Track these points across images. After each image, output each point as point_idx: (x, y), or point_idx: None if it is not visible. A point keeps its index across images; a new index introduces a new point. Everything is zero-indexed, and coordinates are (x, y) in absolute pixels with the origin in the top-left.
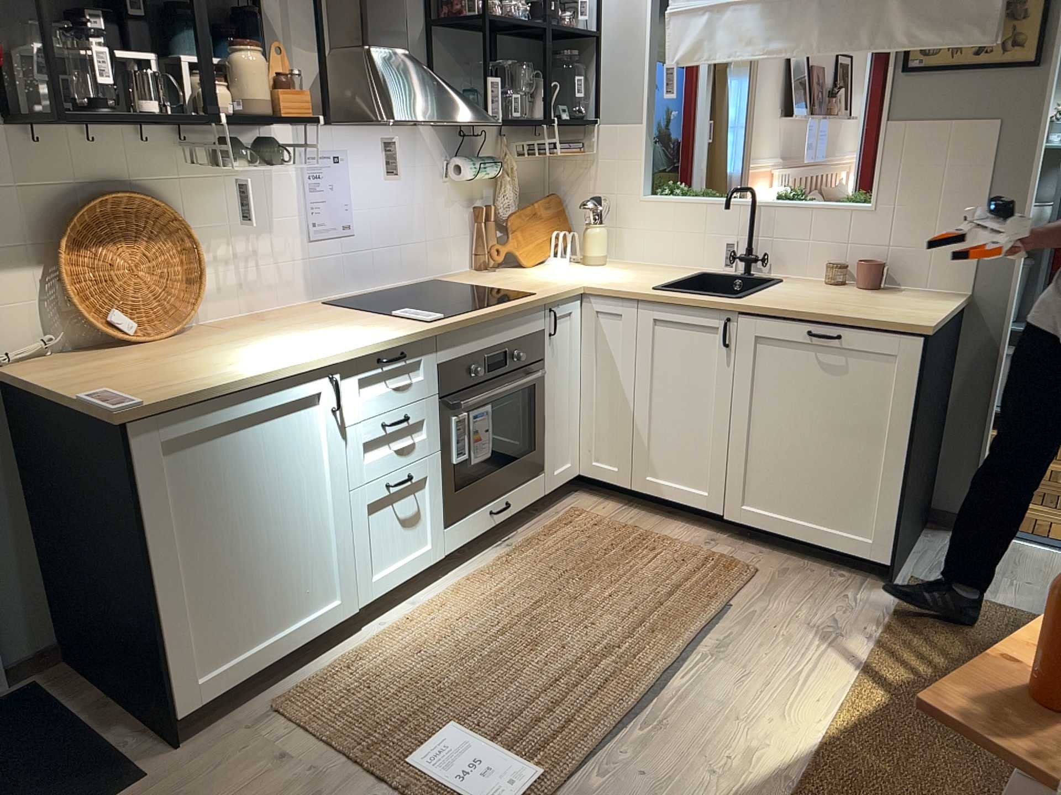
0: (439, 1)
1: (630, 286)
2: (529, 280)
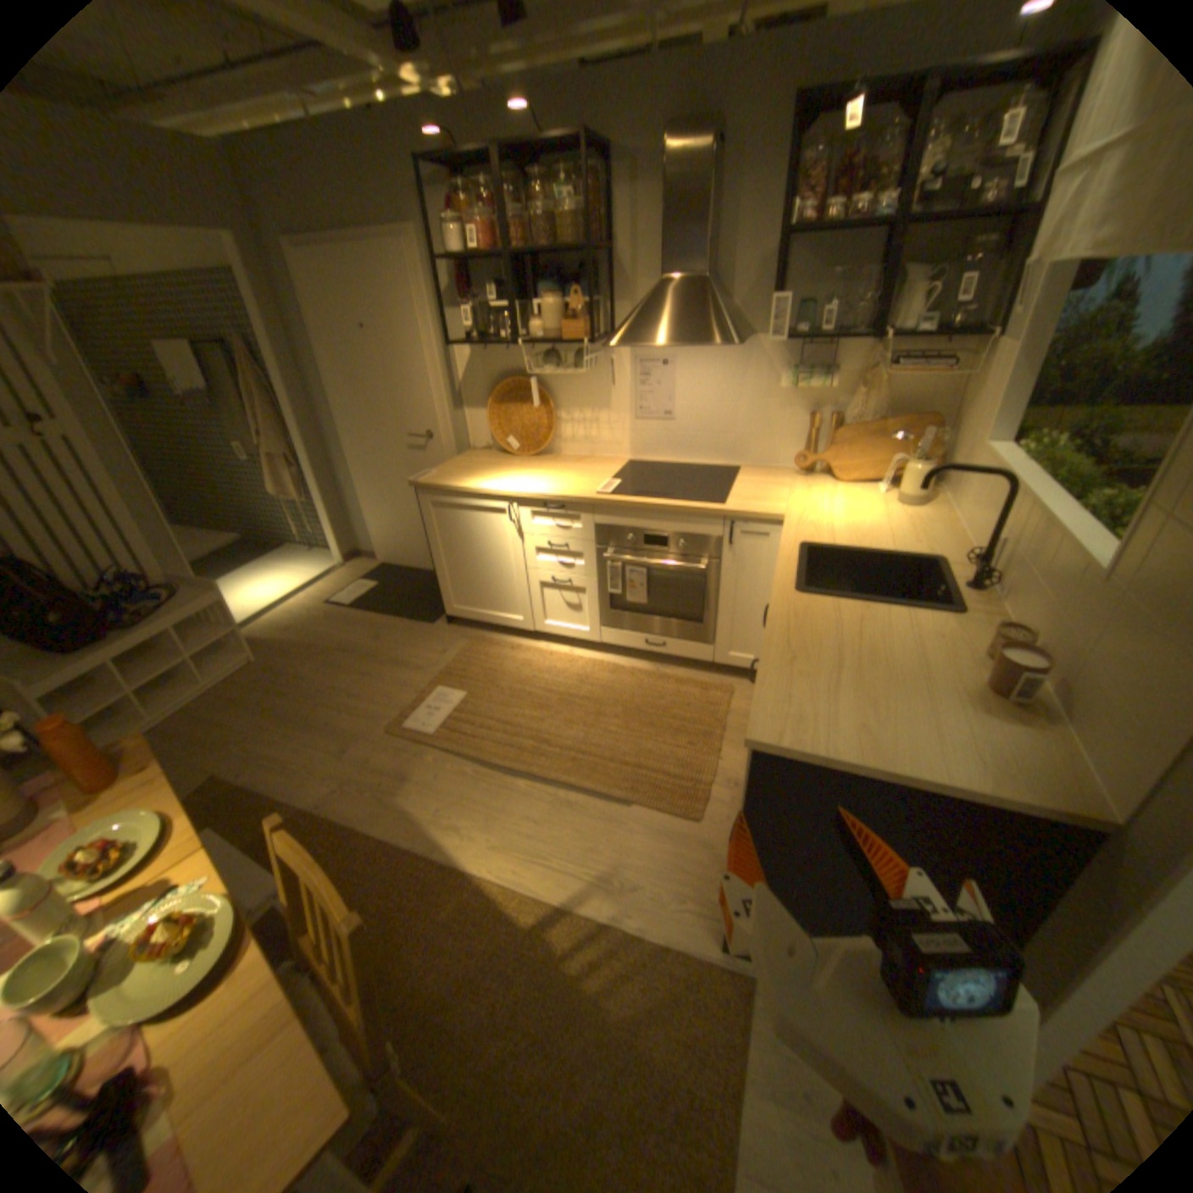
0: (809, 204)
1: (803, 534)
2: (782, 493)
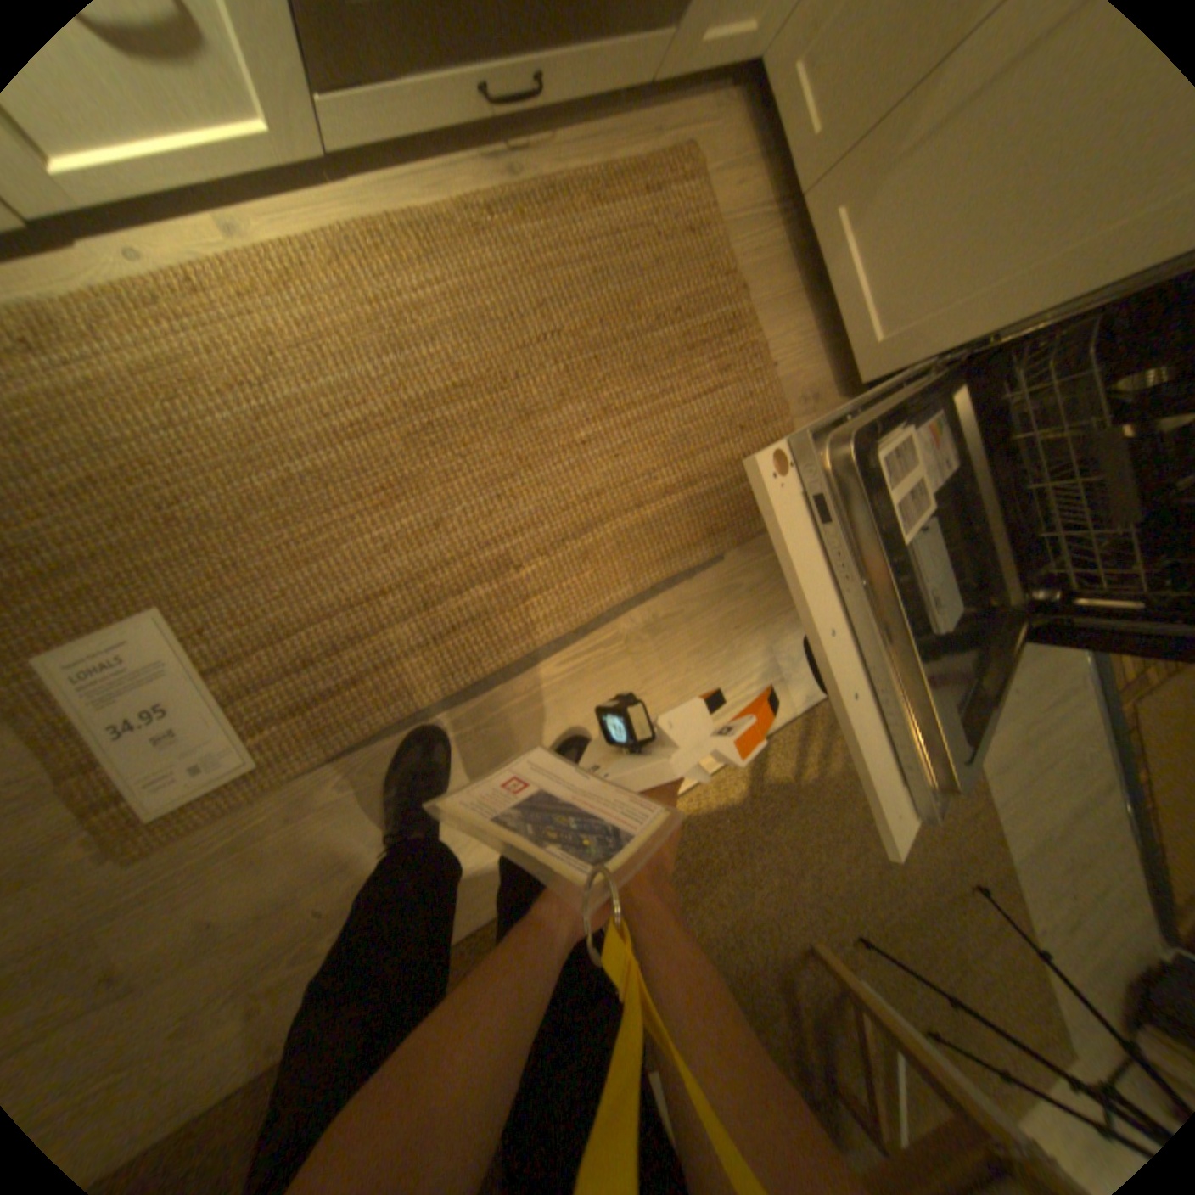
0: None
1: None
2: None
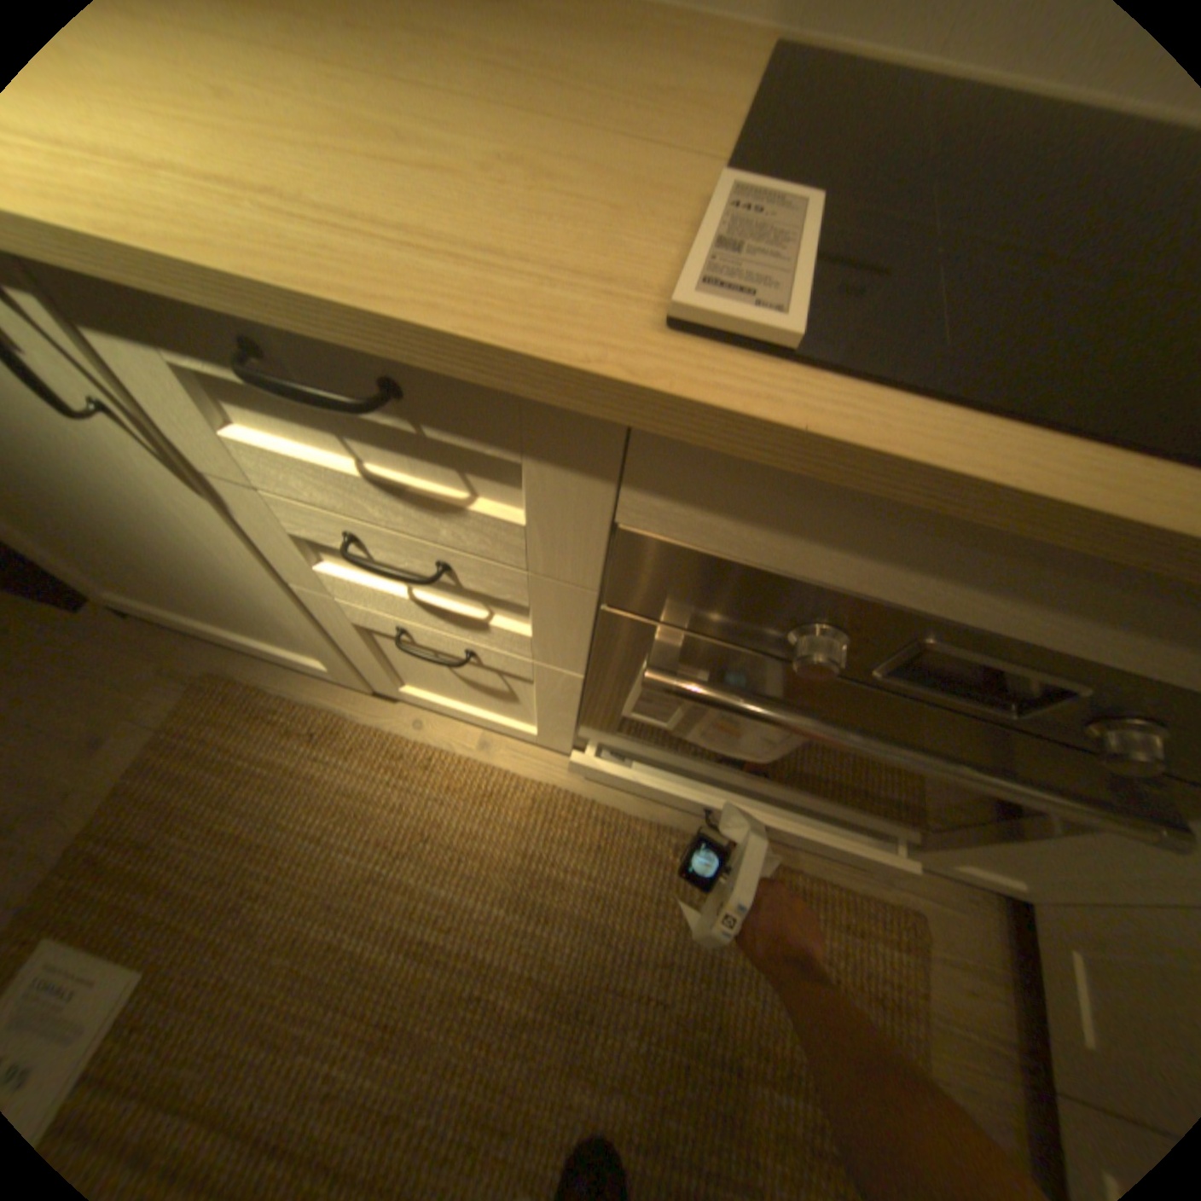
0: None
1: None
2: None
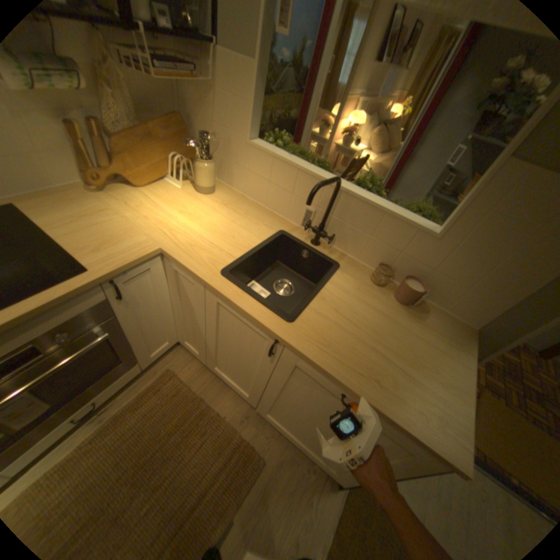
0: None
1: (204, 259)
2: (117, 220)
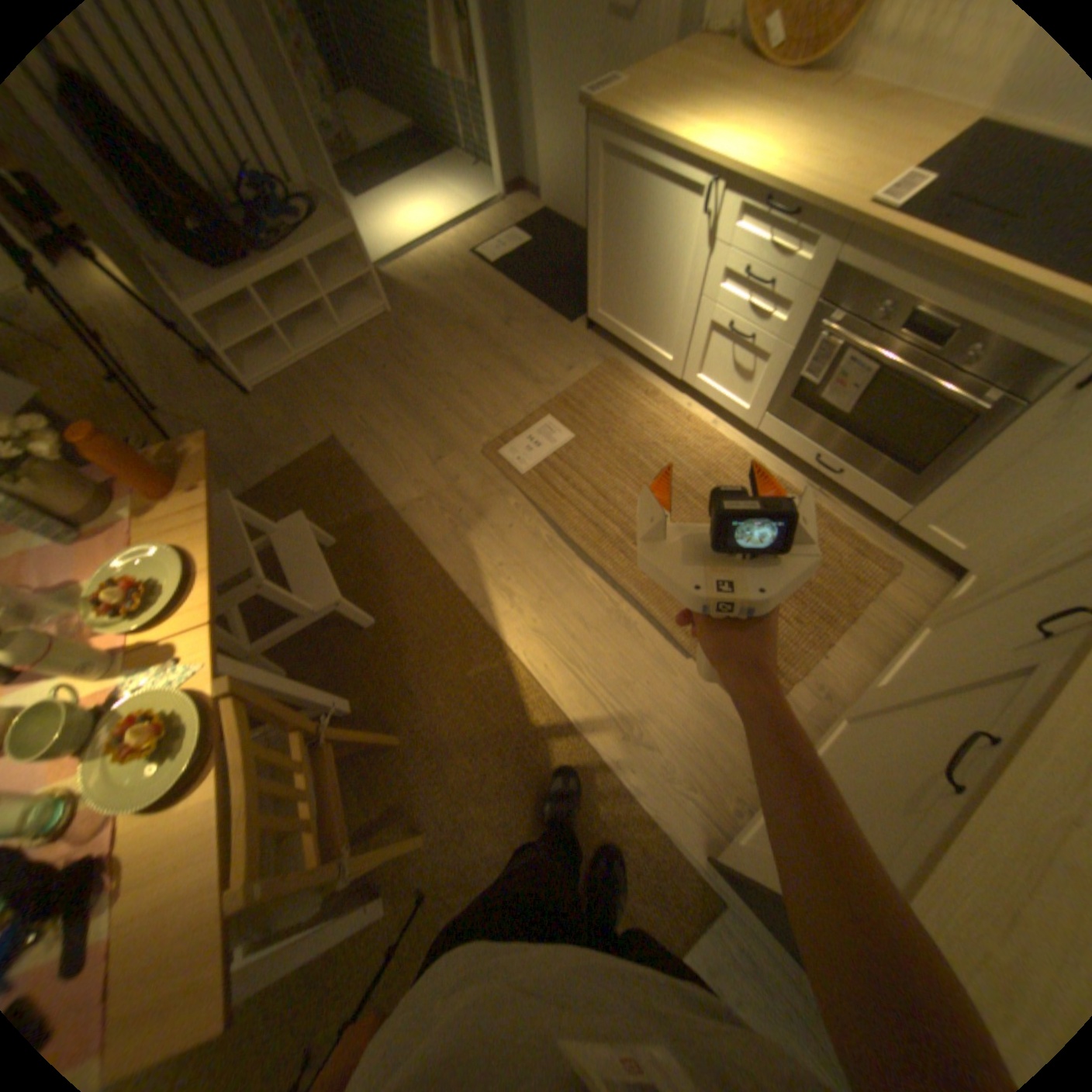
0: None
1: None
2: None
